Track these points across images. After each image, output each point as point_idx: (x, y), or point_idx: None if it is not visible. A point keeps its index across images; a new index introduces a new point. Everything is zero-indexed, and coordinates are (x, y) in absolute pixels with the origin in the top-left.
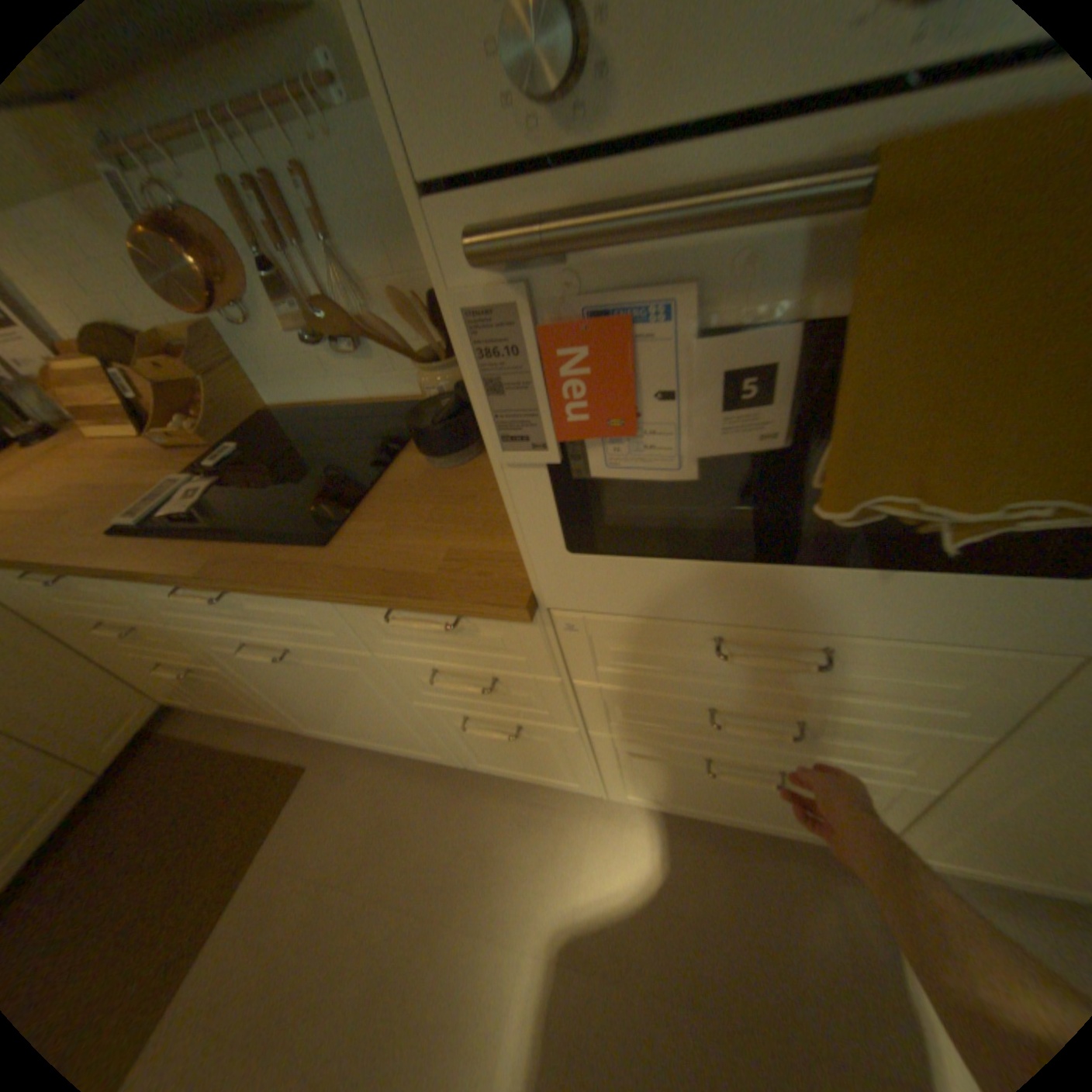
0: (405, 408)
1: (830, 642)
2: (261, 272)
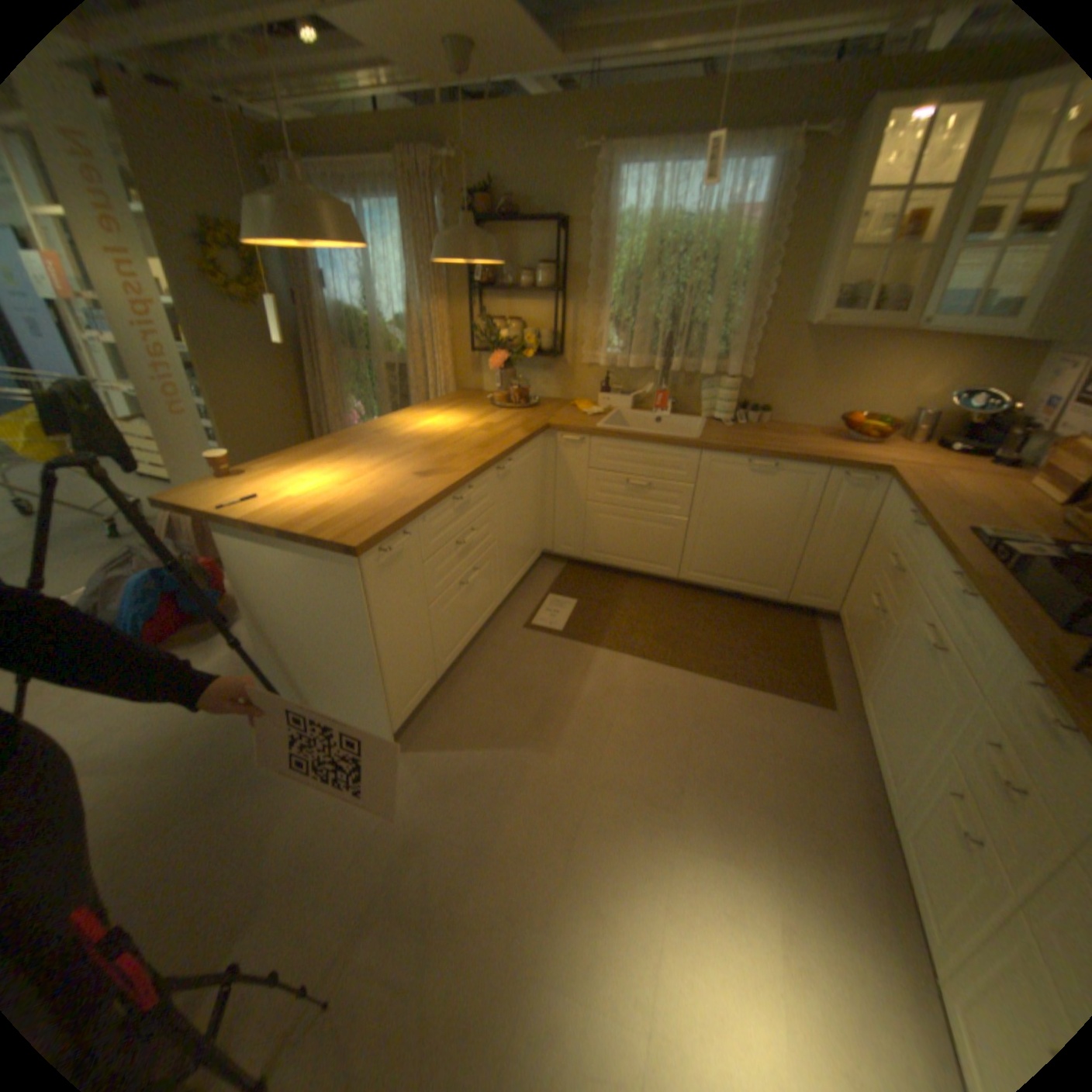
0: None
1: None
2: None
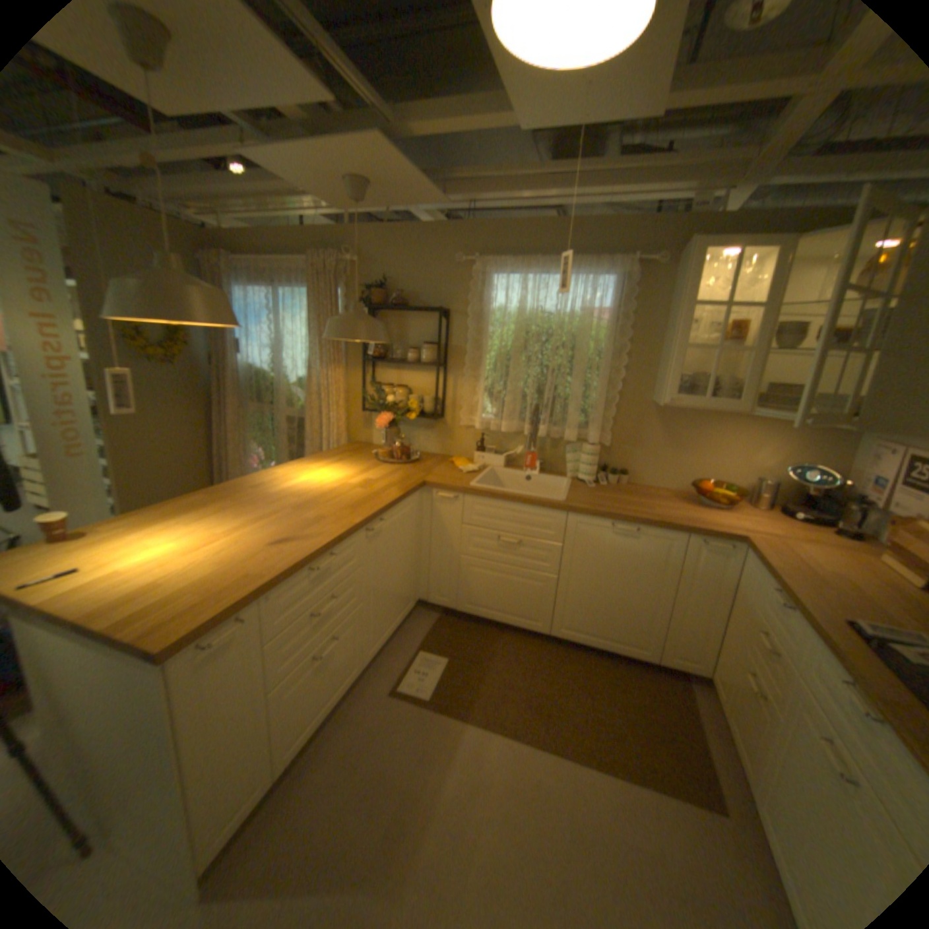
0: None
1: None
2: None
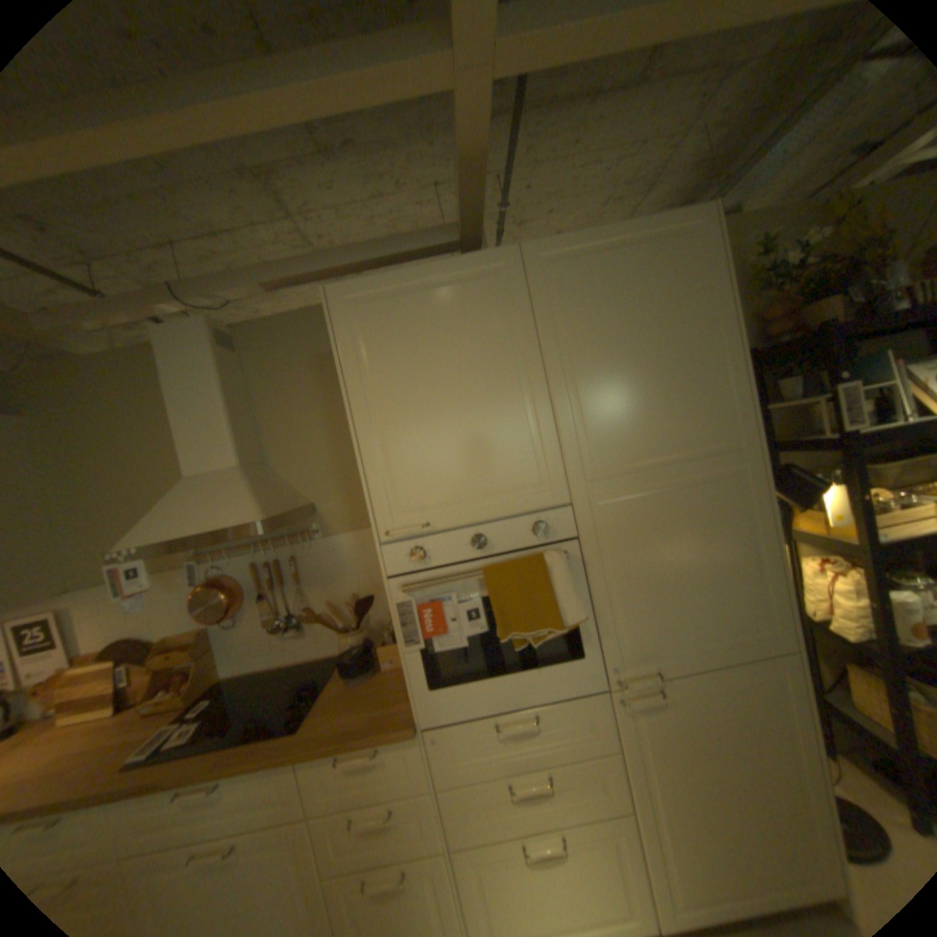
0: (319, 666)
1: (535, 714)
2: (257, 602)
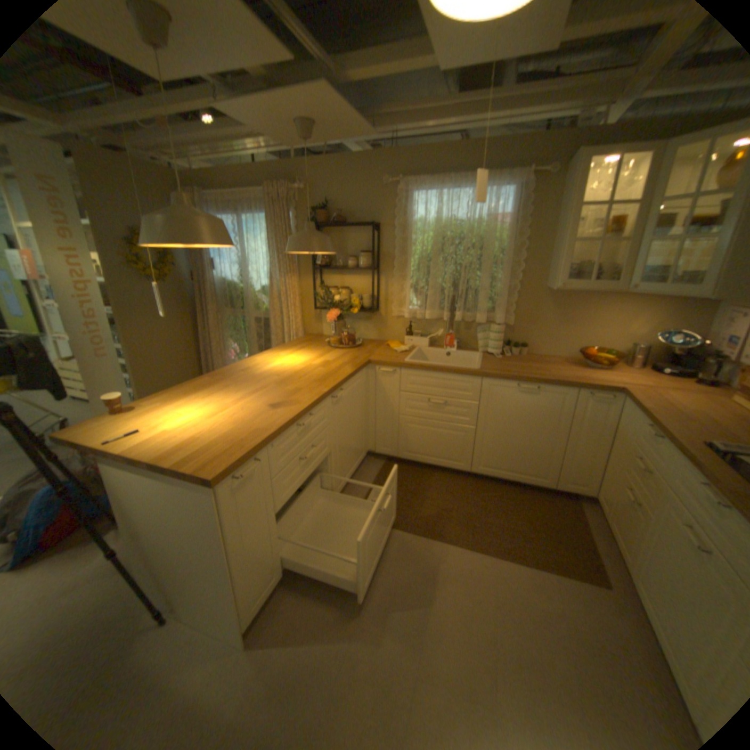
0: None
1: None
2: None
